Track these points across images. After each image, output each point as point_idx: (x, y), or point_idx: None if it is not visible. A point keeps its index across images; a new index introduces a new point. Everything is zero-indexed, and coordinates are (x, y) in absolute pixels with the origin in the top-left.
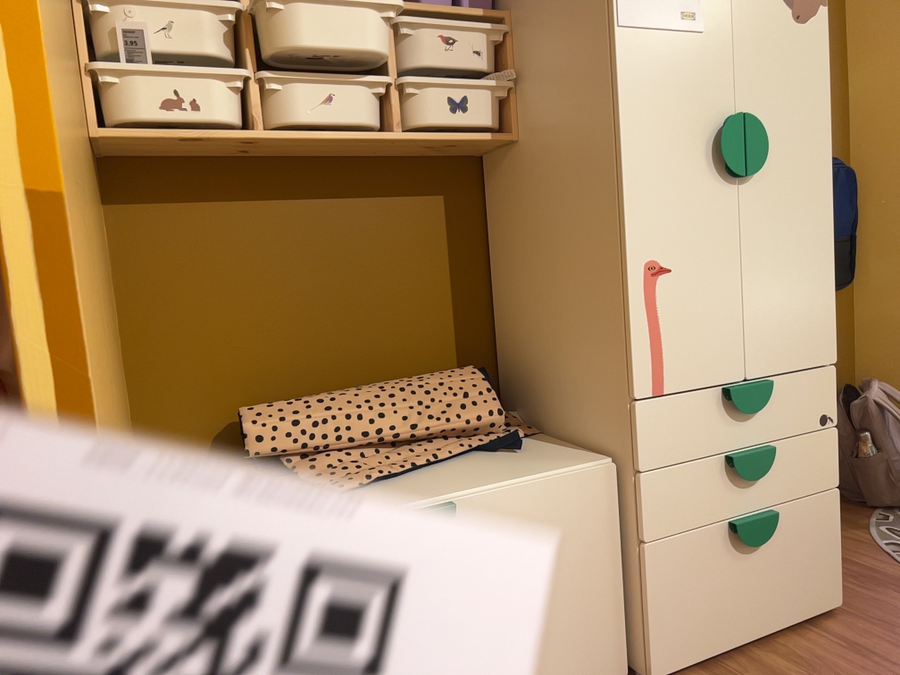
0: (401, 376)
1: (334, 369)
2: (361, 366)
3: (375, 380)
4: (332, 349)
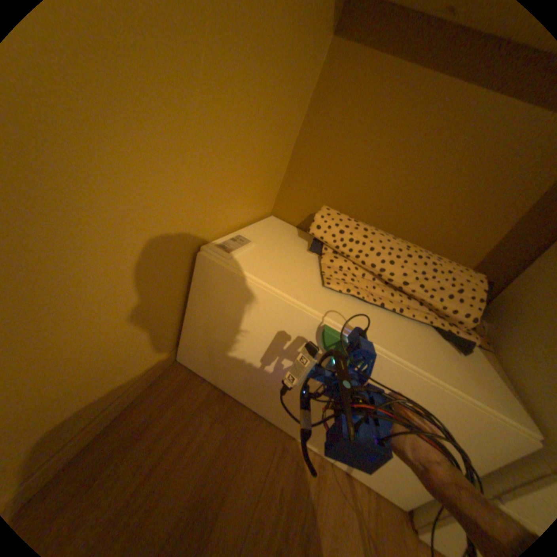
0: (431, 247)
1: (393, 218)
2: (411, 226)
3: (412, 239)
4: (401, 205)
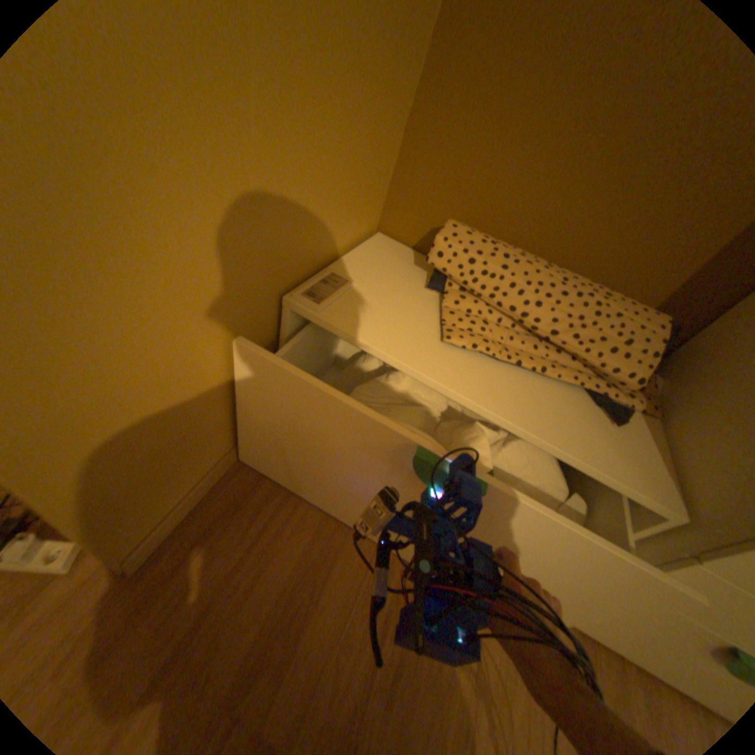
0: (600, 276)
1: (550, 233)
2: (575, 245)
3: (575, 264)
4: (563, 214)
